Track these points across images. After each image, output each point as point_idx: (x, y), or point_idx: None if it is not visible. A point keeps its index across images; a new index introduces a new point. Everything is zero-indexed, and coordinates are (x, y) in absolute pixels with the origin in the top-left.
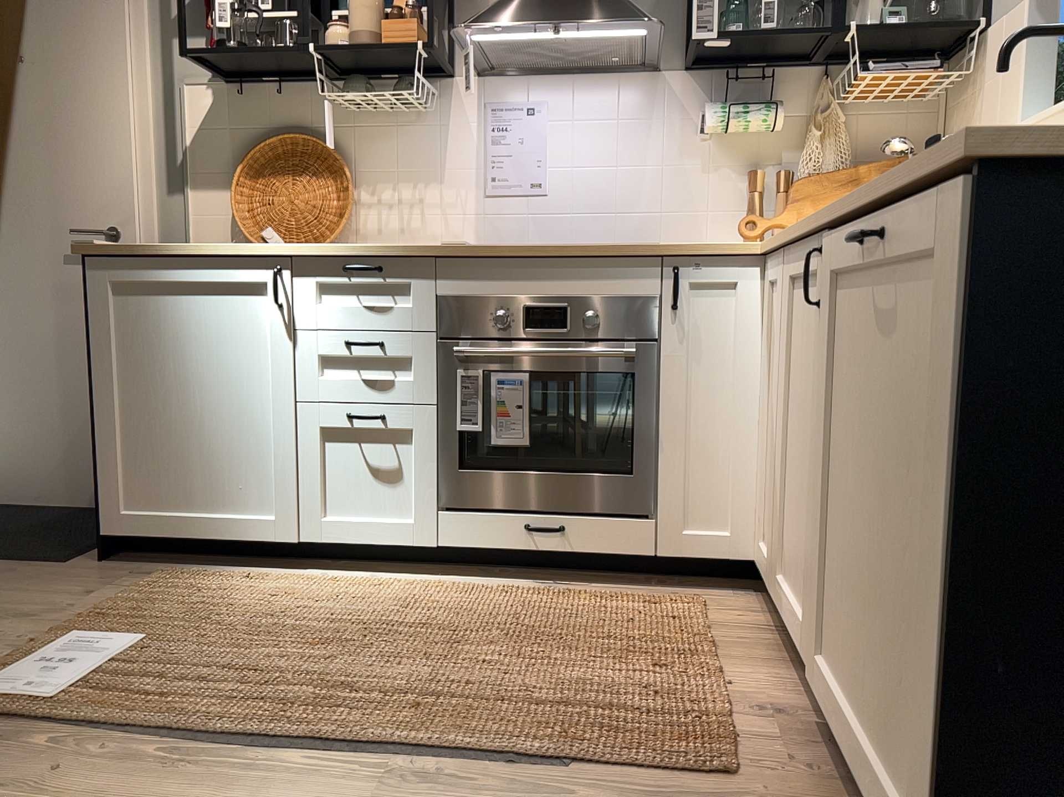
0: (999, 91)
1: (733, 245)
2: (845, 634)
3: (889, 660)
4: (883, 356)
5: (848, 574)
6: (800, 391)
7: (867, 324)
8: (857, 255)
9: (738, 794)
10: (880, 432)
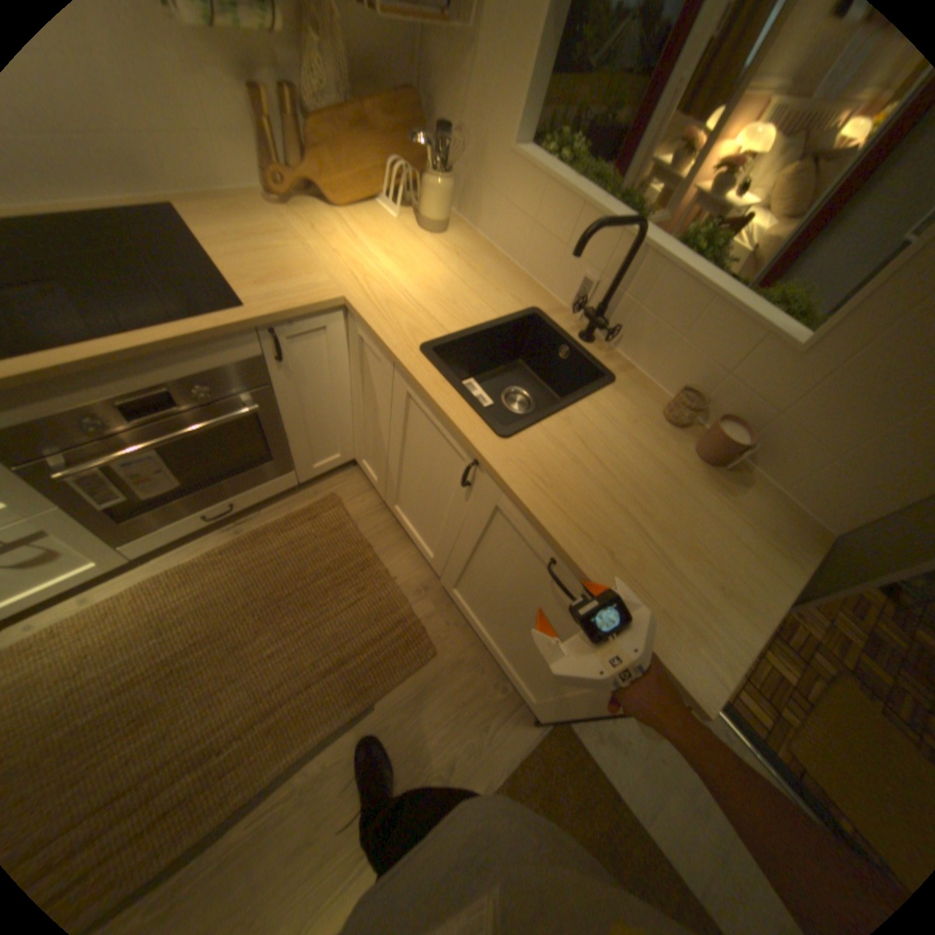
0: (500, 79)
1: (320, 303)
2: (472, 600)
3: (513, 648)
4: (540, 589)
5: (478, 591)
6: (415, 457)
7: (524, 557)
8: (527, 533)
9: (437, 666)
10: (526, 601)
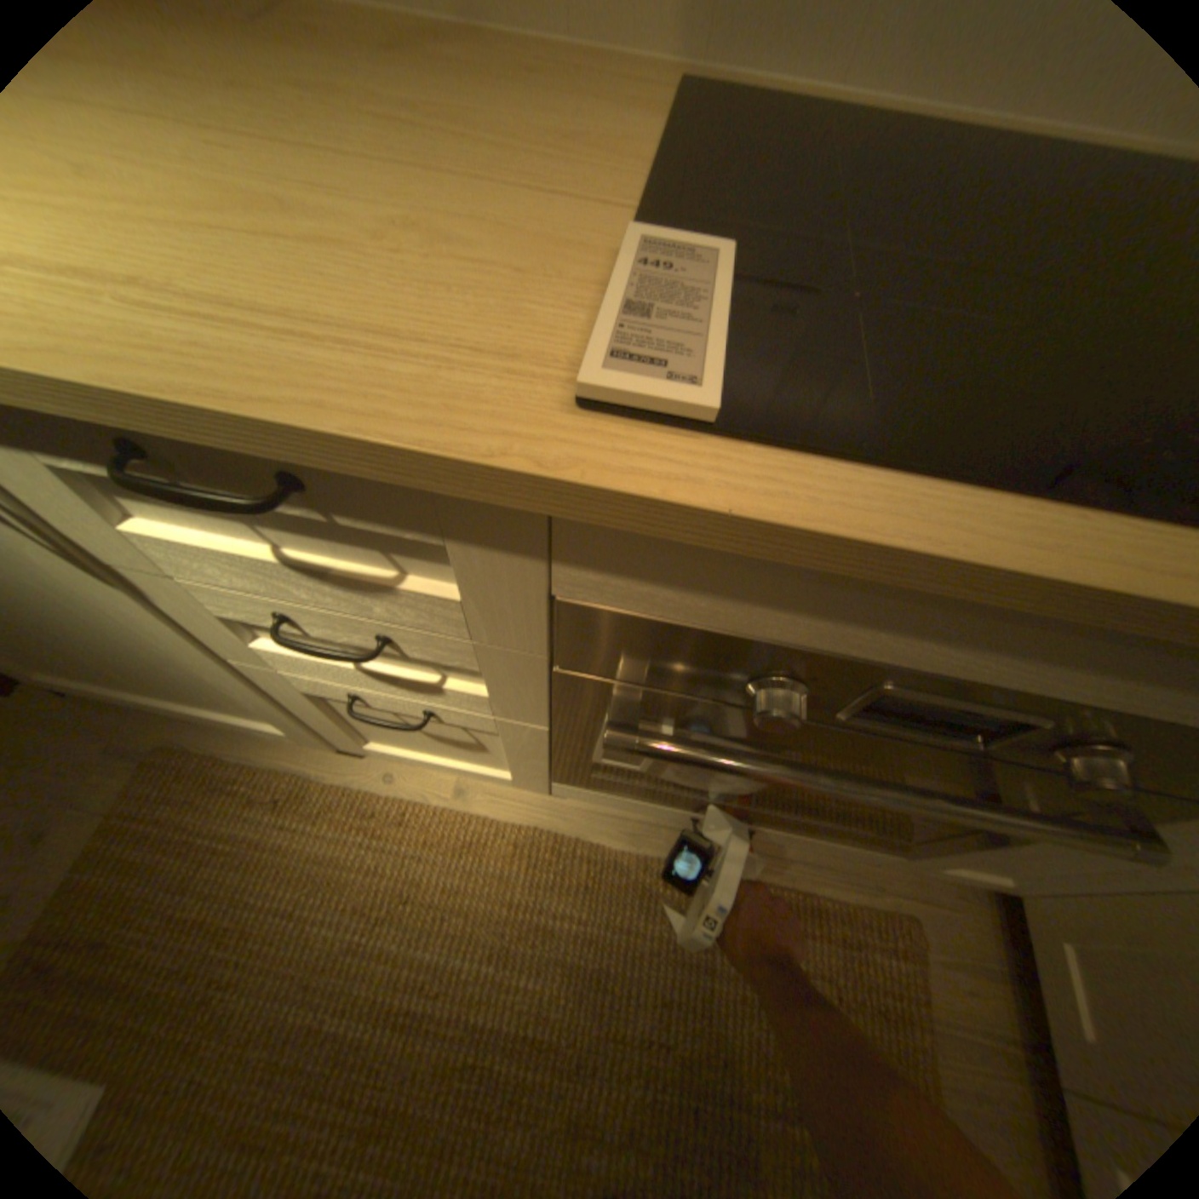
0: None
1: None
2: None
3: None
4: None
5: None
6: None
7: None
8: None
9: None
10: None
